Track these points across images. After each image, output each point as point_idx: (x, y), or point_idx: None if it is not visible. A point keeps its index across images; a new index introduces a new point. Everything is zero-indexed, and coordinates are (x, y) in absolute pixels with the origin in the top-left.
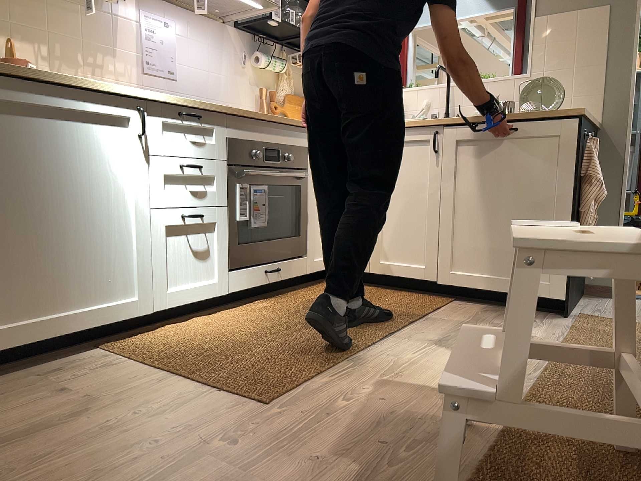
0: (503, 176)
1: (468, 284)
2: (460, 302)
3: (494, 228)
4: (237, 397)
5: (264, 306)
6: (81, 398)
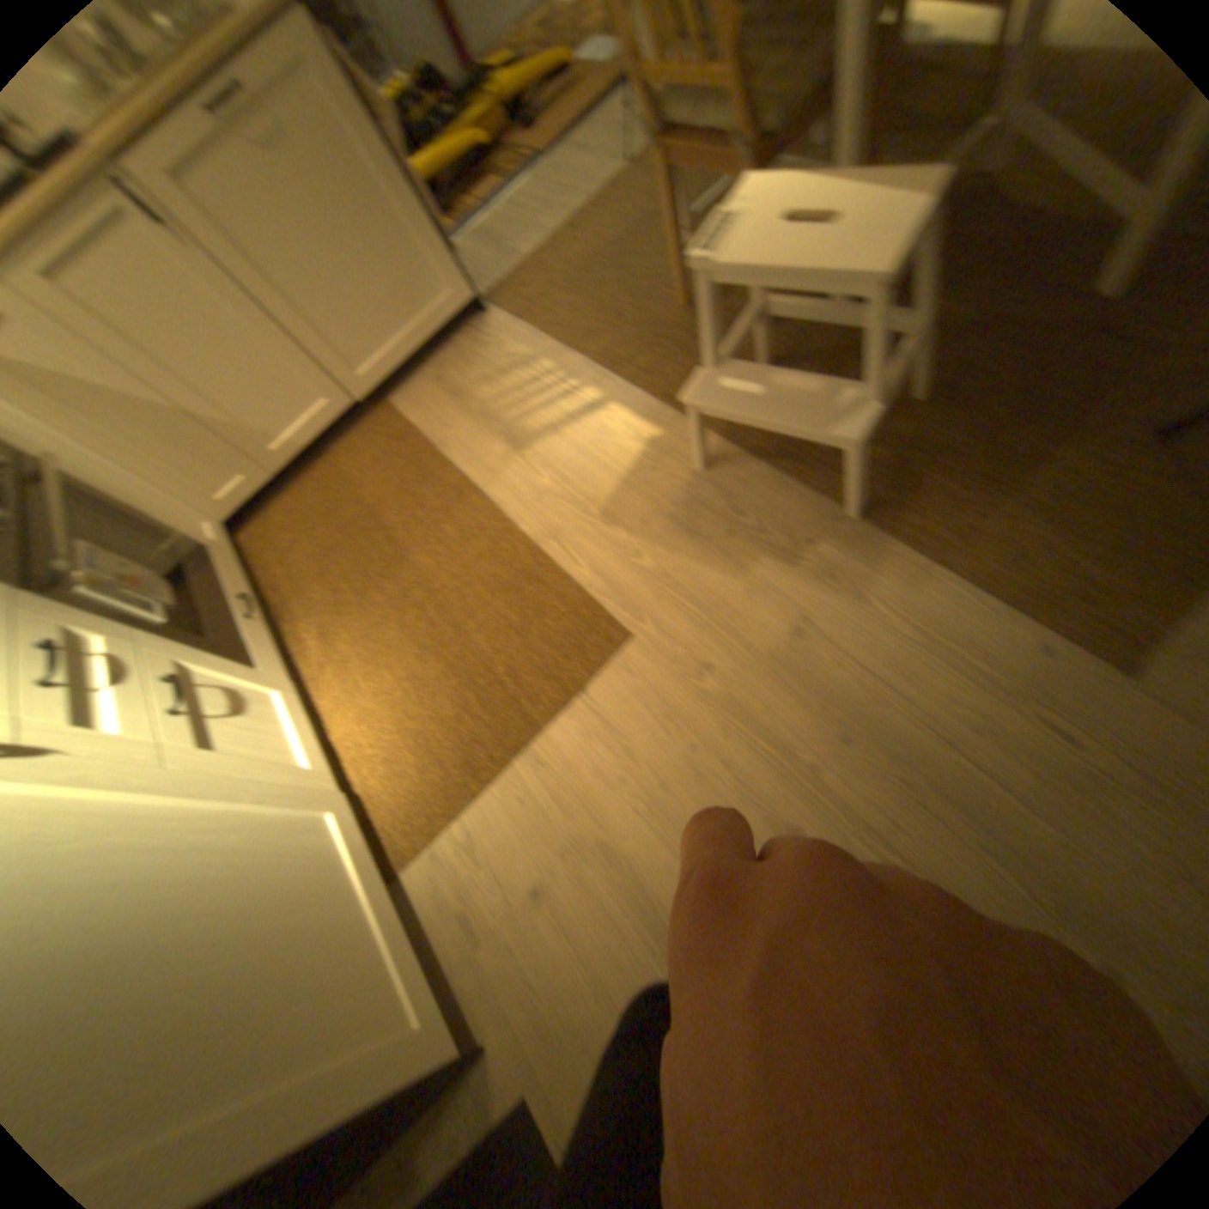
0: (289, 189)
1: (385, 371)
2: (398, 397)
3: (348, 277)
4: (615, 662)
5: (316, 637)
6: (563, 858)
